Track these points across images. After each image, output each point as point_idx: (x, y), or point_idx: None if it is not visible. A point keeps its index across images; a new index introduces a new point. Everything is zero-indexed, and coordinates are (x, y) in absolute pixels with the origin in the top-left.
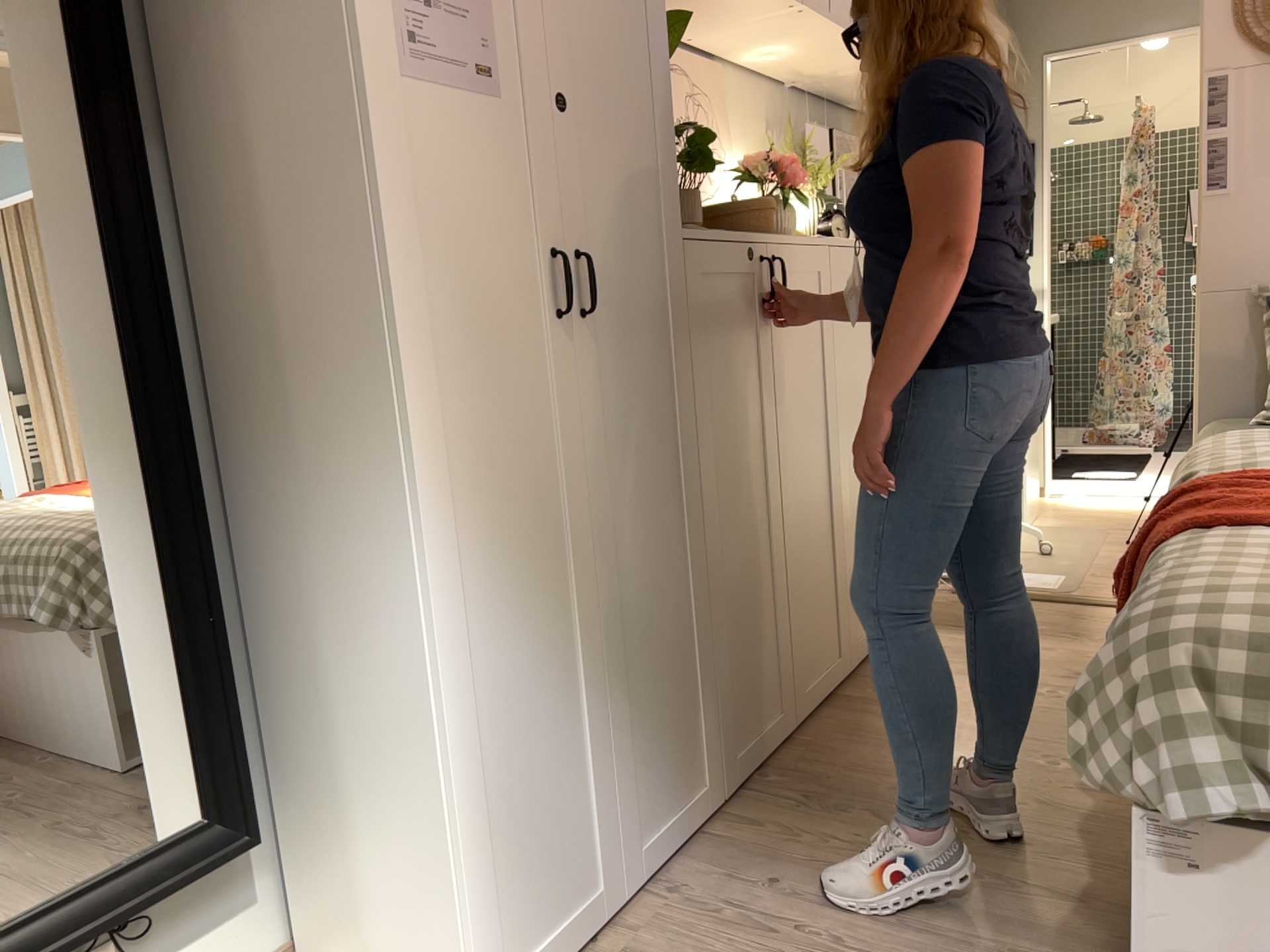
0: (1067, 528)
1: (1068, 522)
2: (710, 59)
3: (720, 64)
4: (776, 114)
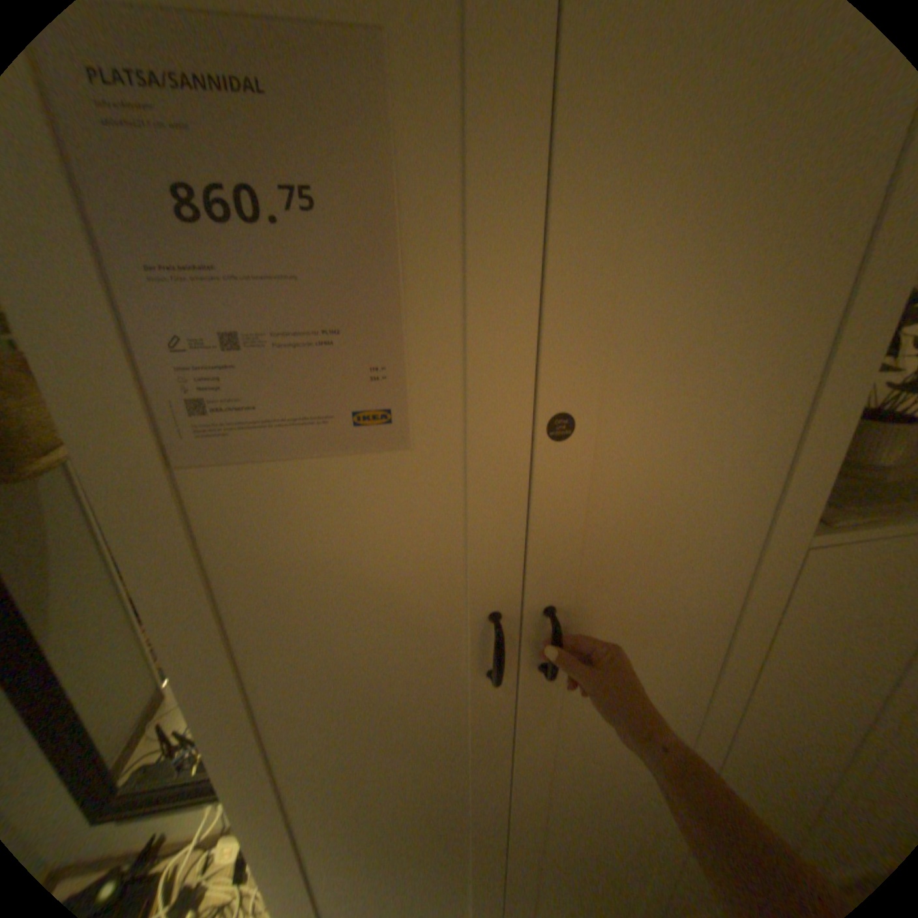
0: None
1: None
2: None
3: None
4: None
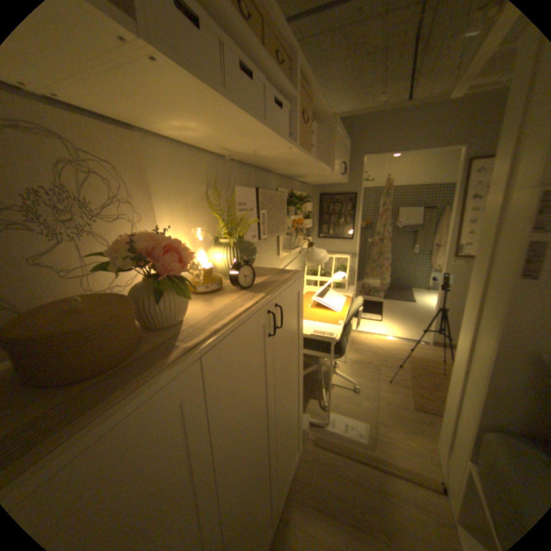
0: (361, 363)
1: (361, 356)
2: (124, 123)
3: (143, 131)
4: (217, 175)
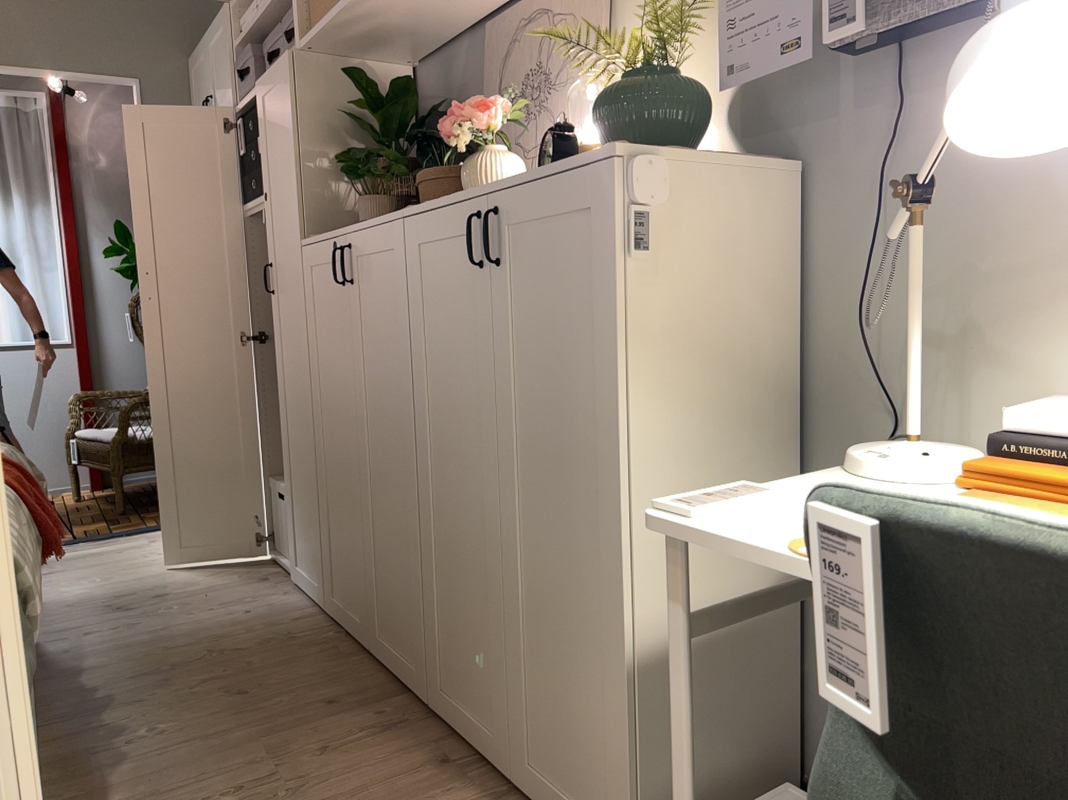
0: None
1: None
2: None
3: None
4: None
